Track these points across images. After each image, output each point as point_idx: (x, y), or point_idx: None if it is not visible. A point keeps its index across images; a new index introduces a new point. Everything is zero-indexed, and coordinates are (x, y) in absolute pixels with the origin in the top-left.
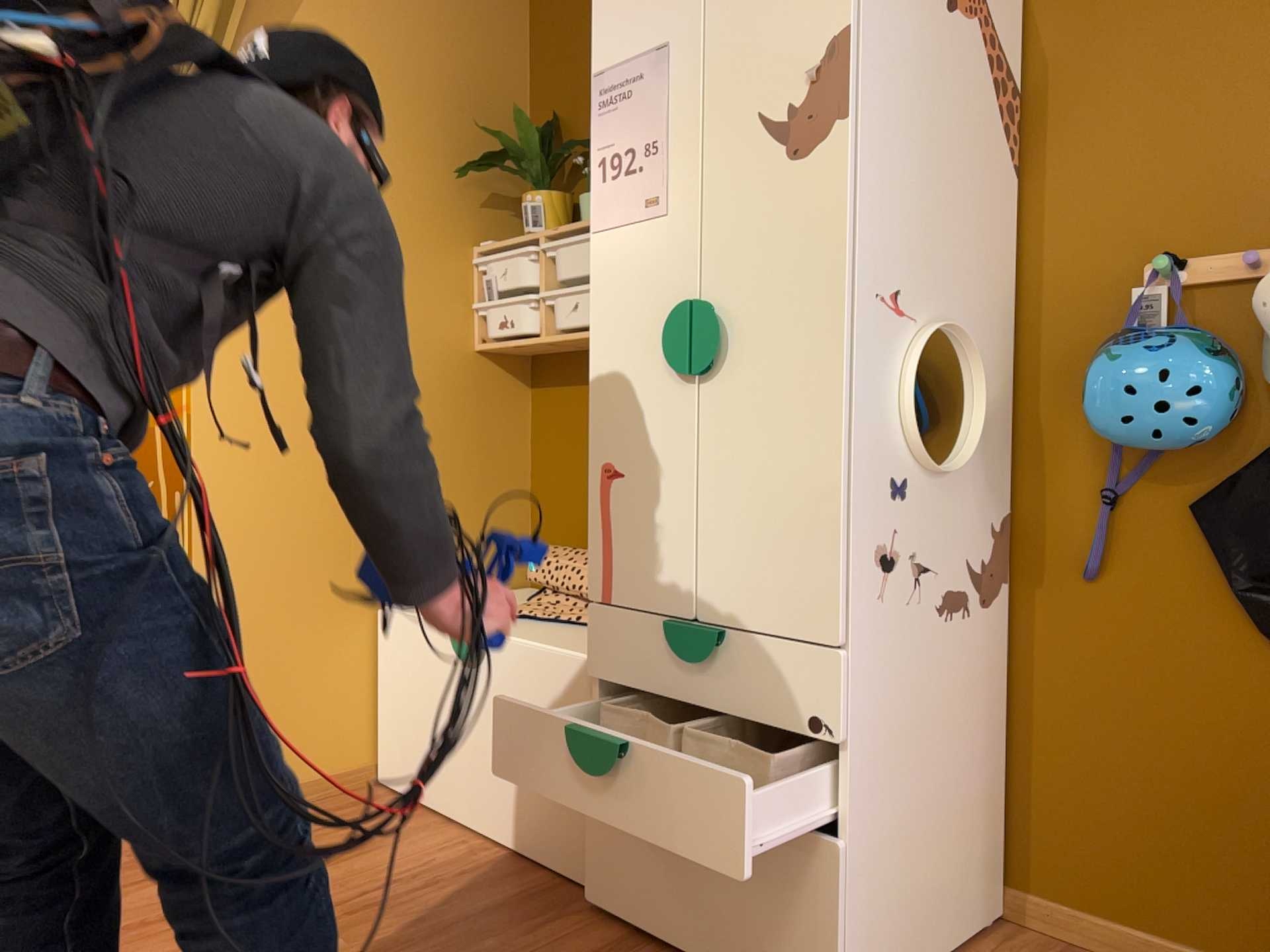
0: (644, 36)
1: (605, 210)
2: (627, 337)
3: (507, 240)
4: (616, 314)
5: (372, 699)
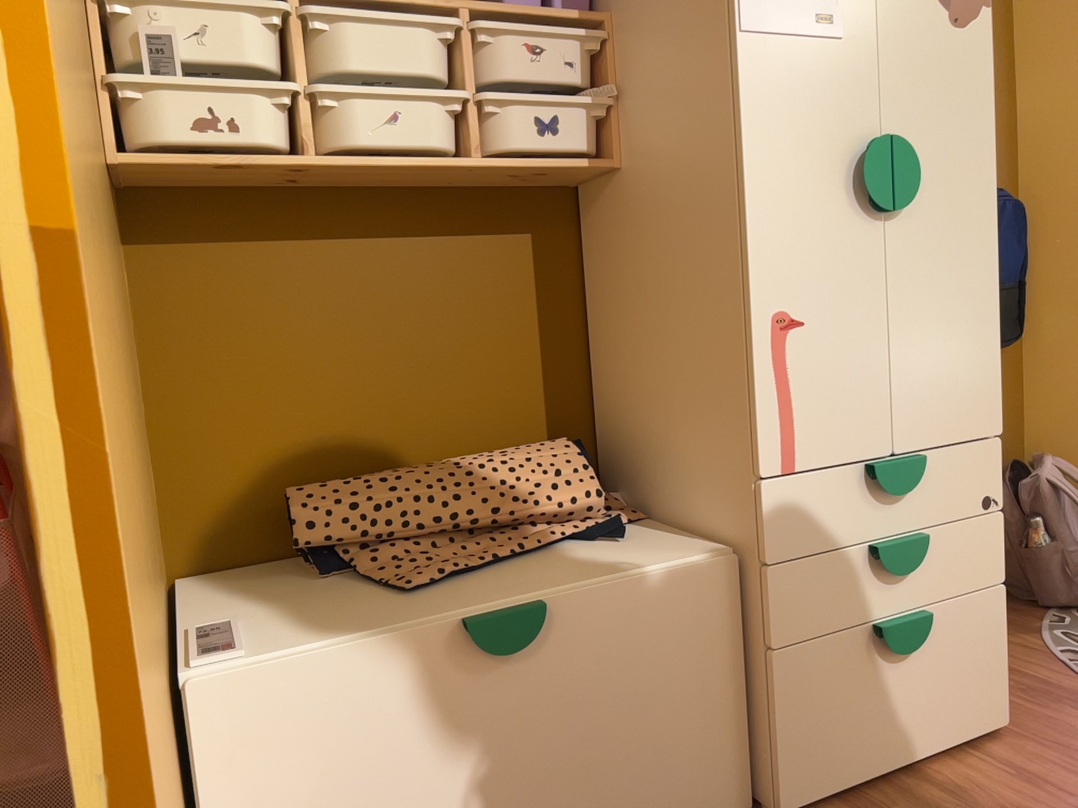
0: None
1: (762, 8)
2: (801, 167)
3: None
4: (785, 138)
5: None
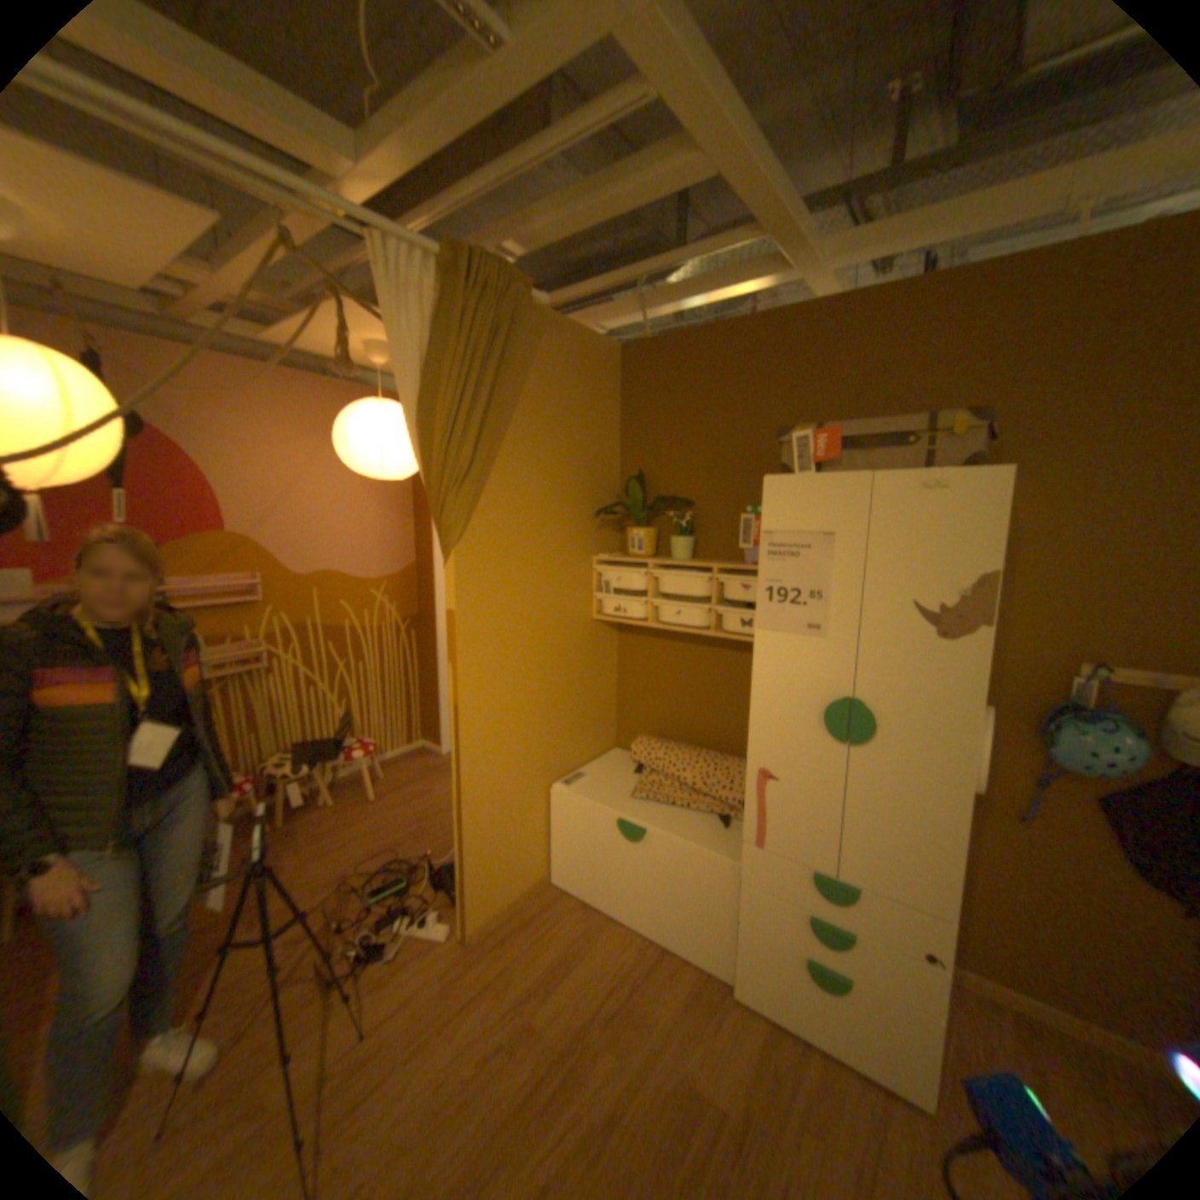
0: (812, 521)
1: (770, 619)
2: (787, 701)
3: (623, 559)
4: (777, 685)
5: (550, 838)
